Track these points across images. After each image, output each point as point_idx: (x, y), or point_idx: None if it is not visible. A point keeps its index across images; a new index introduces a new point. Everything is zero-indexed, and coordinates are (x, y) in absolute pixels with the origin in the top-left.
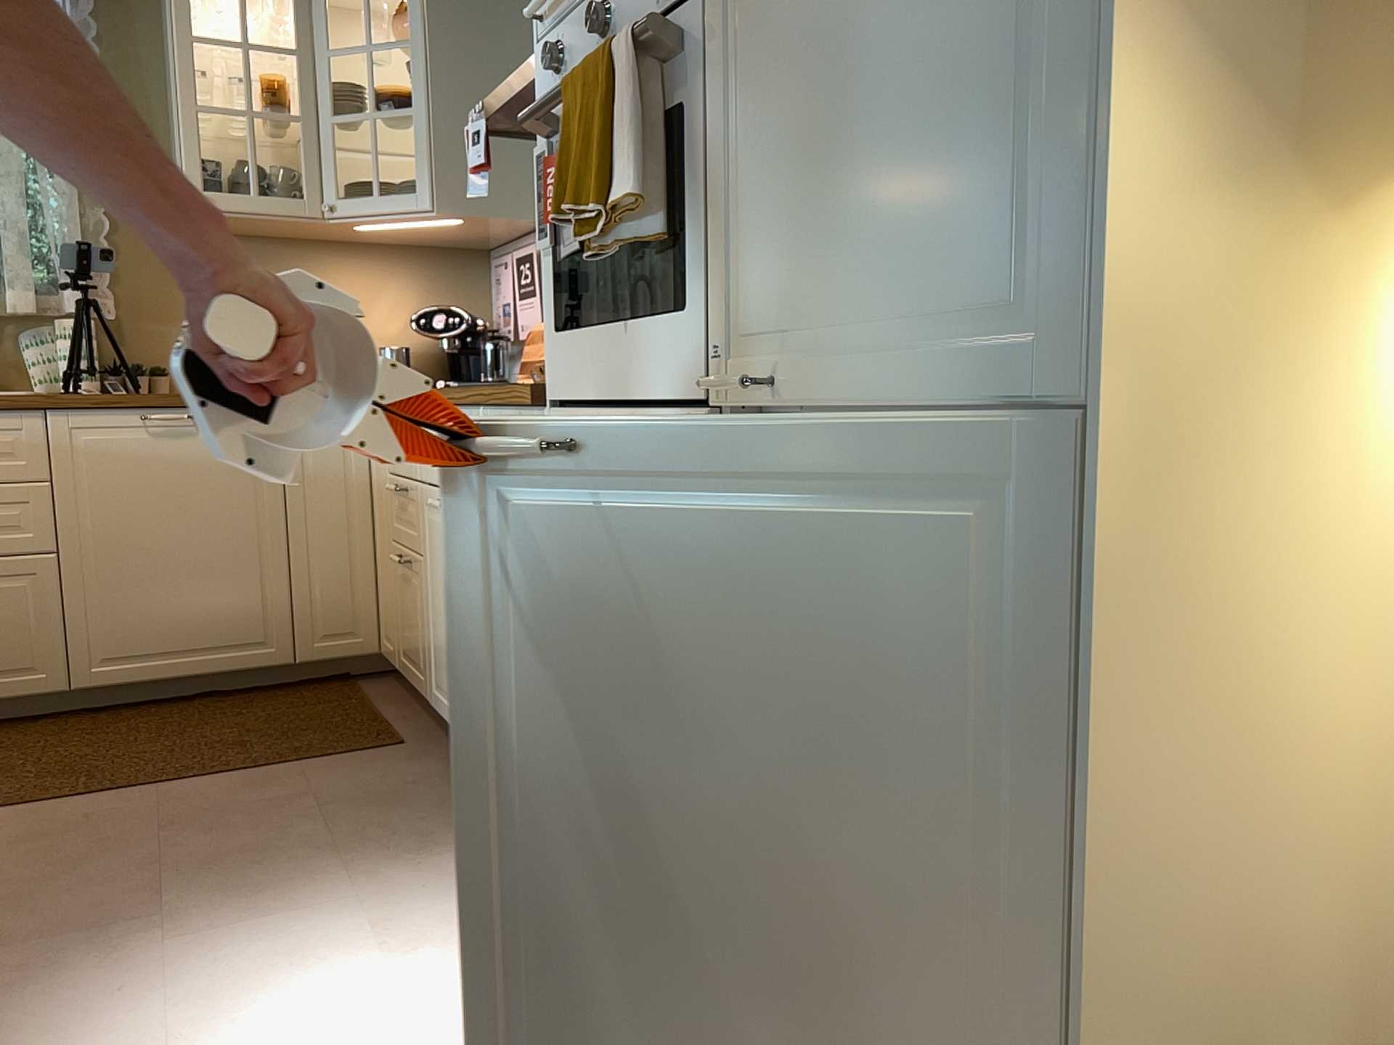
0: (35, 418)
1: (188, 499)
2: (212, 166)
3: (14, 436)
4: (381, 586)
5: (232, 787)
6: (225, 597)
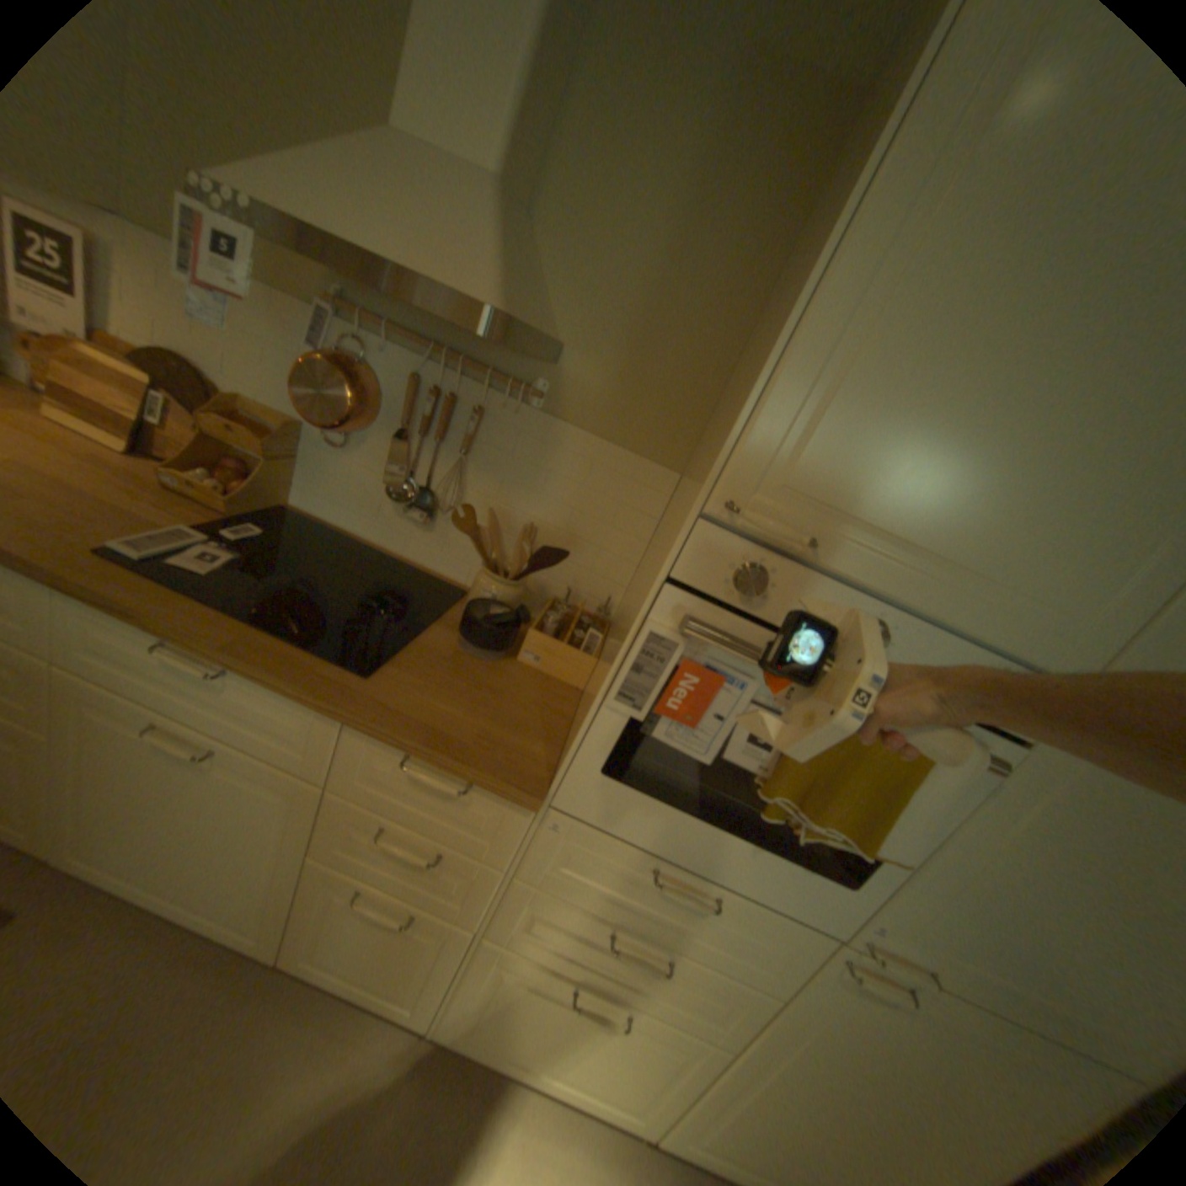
0: None
1: None
2: None
3: None
4: None
5: None
6: None
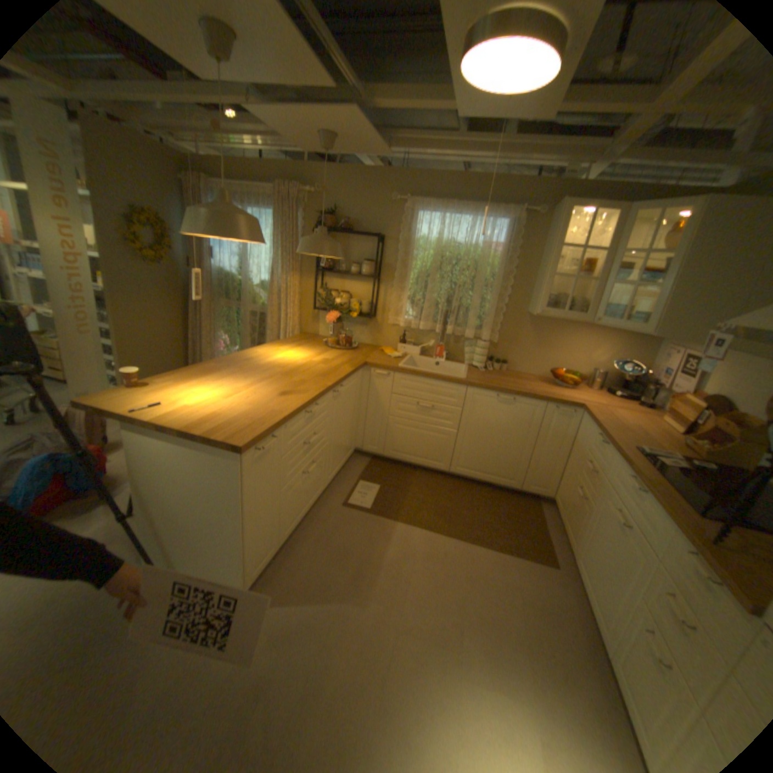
0: (463, 388)
1: (503, 426)
2: (552, 296)
3: (456, 392)
4: (565, 480)
5: (492, 561)
6: (505, 461)
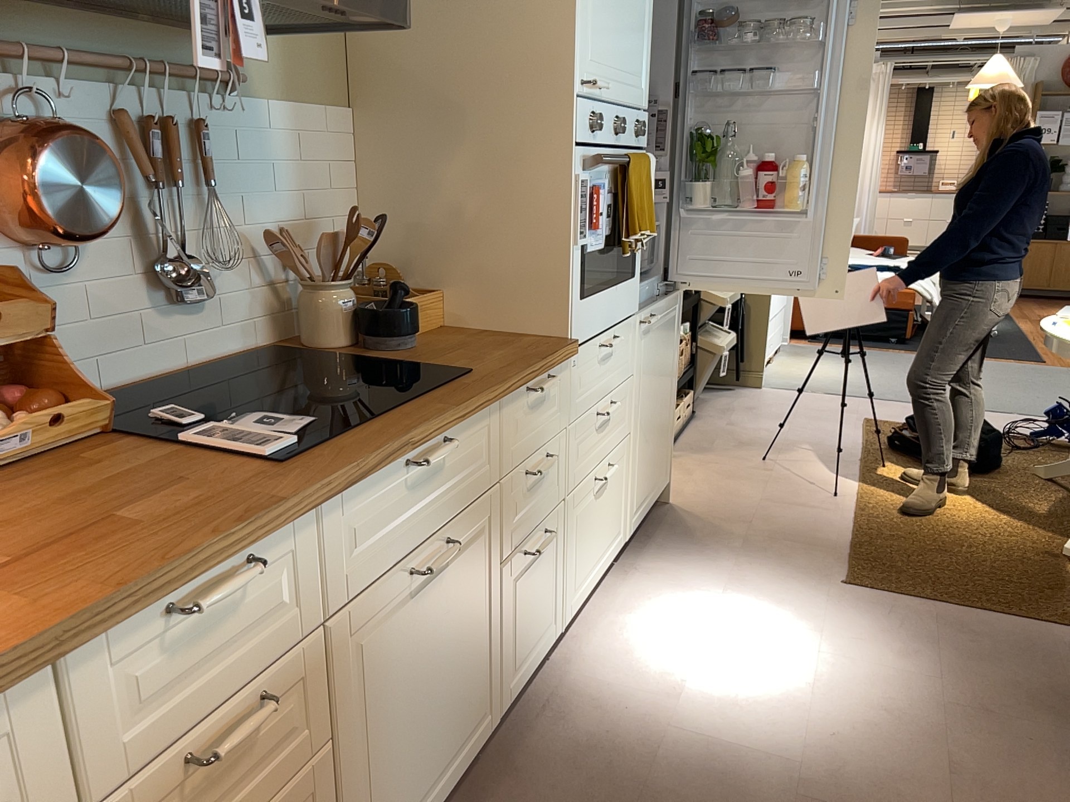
0: None
1: None
2: None
3: None
4: None
5: None
6: None
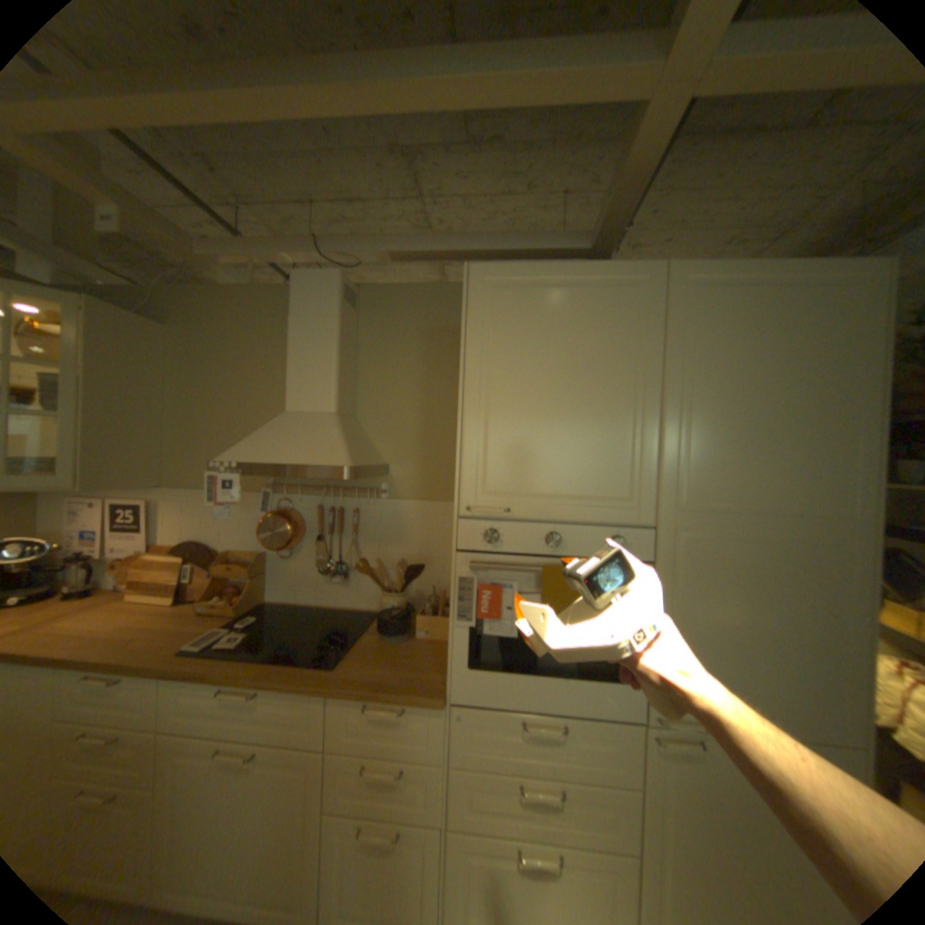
0: None
1: None
2: None
3: None
4: None
5: None
6: None
